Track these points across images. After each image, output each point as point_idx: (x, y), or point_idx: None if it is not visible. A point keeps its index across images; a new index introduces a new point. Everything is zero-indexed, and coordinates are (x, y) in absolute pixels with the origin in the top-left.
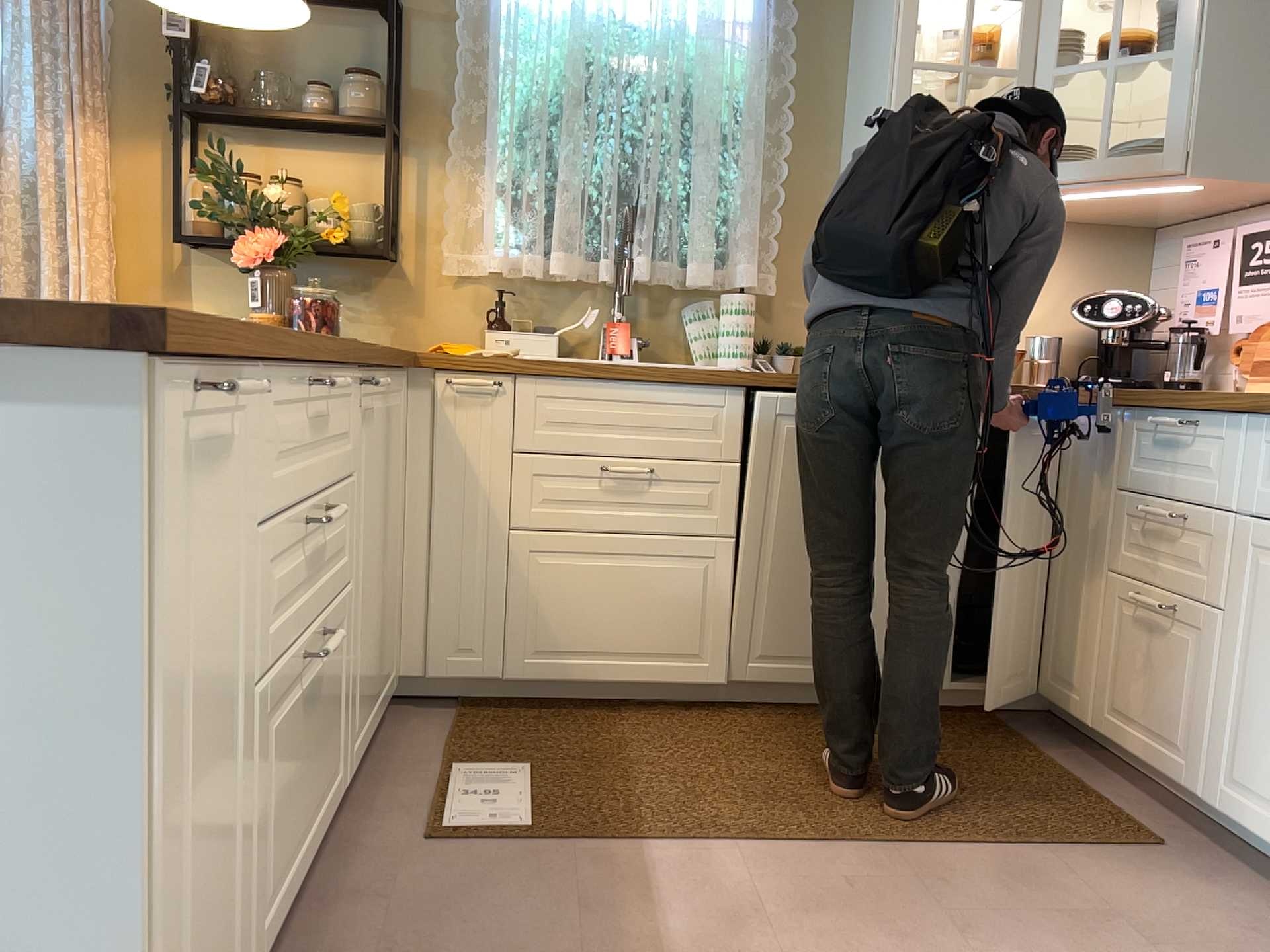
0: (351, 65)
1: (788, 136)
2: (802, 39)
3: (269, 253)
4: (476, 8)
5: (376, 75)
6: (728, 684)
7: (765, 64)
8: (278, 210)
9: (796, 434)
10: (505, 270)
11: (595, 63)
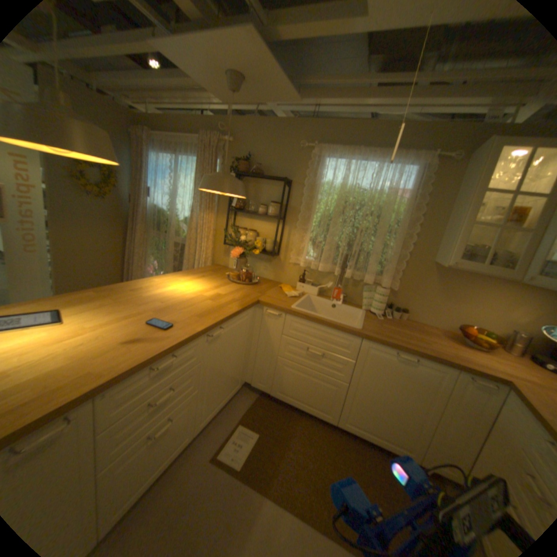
0: (274, 197)
1: (419, 233)
2: (434, 196)
3: (237, 255)
4: (312, 181)
5: (279, 202)
6: (338, 426)
7: (413, 207)
8: (244, 242)
9: (378, 360)
10: (304, 267)
11: (347, 203)
